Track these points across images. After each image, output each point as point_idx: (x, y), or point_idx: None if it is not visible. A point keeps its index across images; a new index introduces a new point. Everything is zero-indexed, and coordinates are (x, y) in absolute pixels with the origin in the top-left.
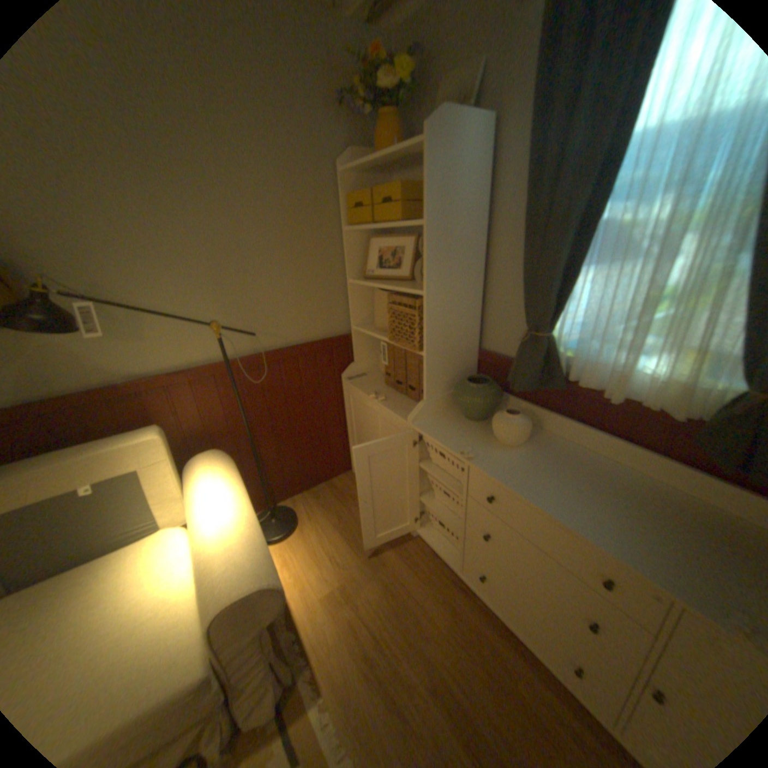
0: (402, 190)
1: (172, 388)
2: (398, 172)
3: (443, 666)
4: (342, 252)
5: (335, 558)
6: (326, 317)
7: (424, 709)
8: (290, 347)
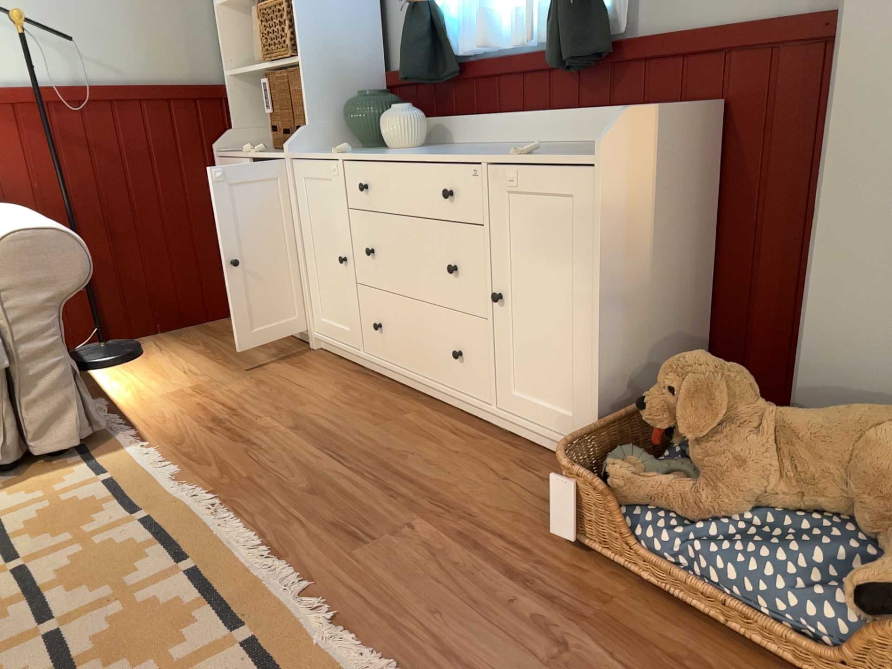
0: None
1: None
2: None
3: (315, 415)
4: None
5: (193, 371)
6: (185, 57)
7: (279, 436)
8: (130, 89)
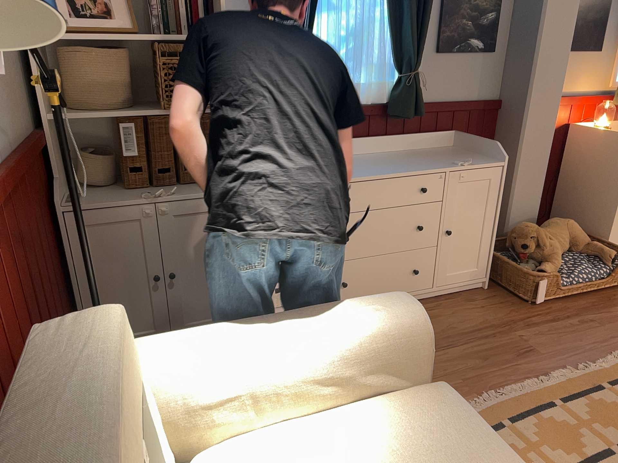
0: None
1: None
2: None
3: None
4: None
5: None
6: (18, 101)
7: None
8: (21, 153)
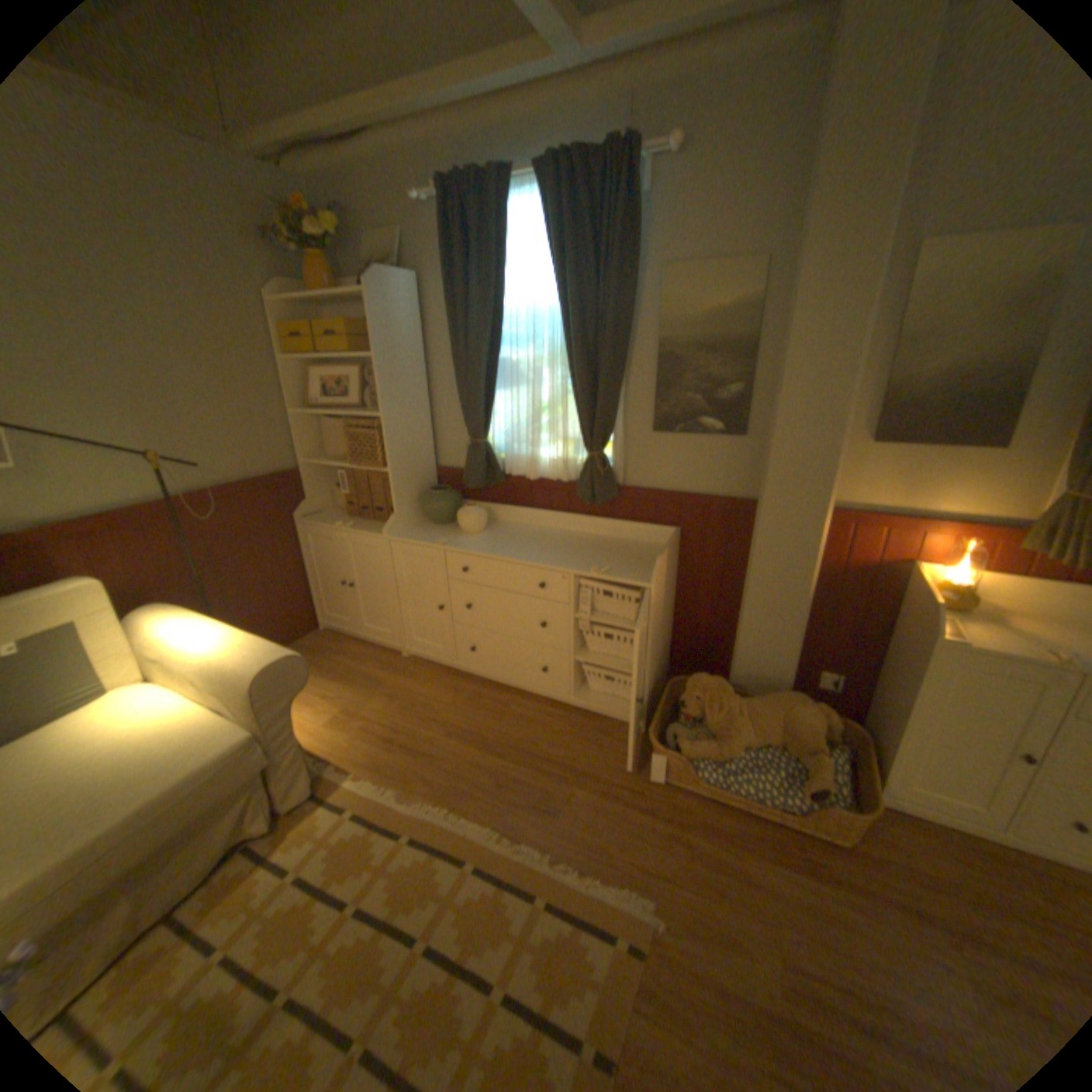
0: (344, 327)
1: (85, 536)
2: (328, 305)
3: (453, 720)
4: (277, 381)
5: (327, 695)
6: (267, 451)
7: (443, 745)
8: (230, 484)
